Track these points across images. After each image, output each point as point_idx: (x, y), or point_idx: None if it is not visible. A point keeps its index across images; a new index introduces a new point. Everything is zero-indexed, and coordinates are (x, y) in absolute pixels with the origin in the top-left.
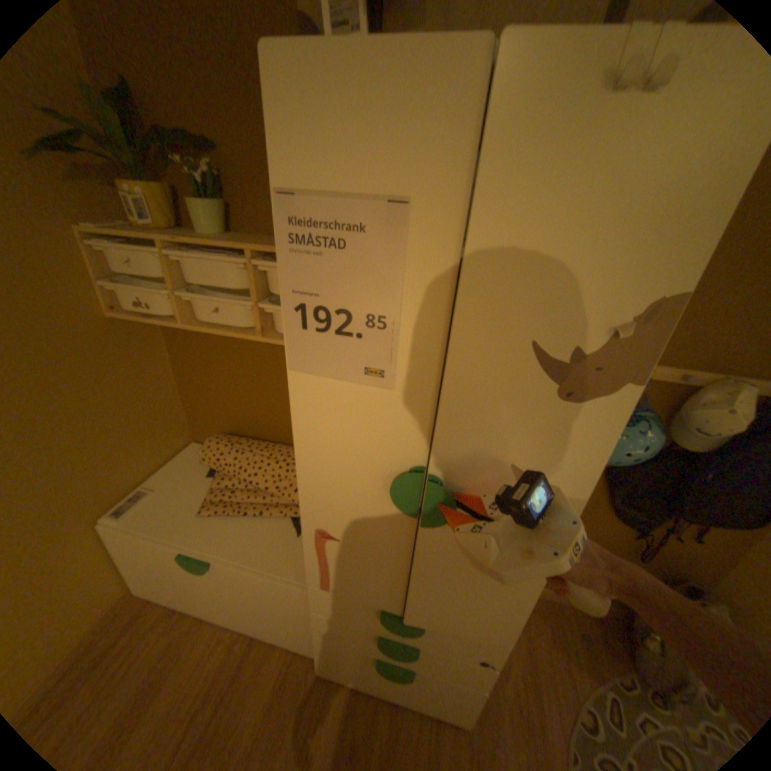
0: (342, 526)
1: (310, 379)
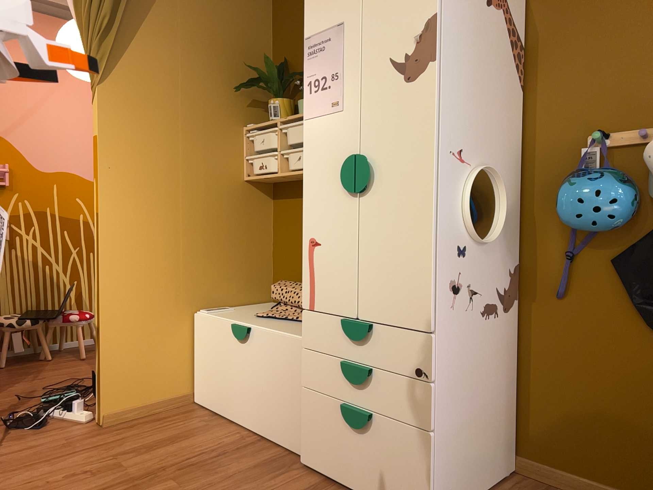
0: (322, 227)
1: (311, 121)
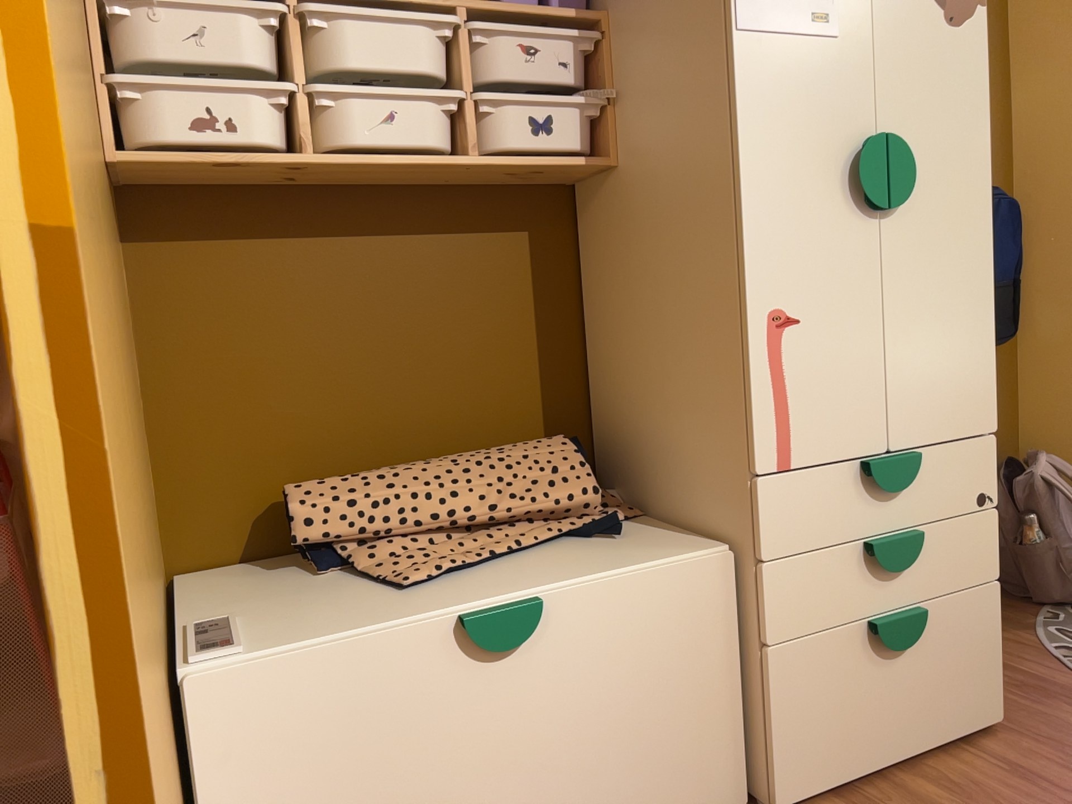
0: (802, 285)
1: (757, 40)
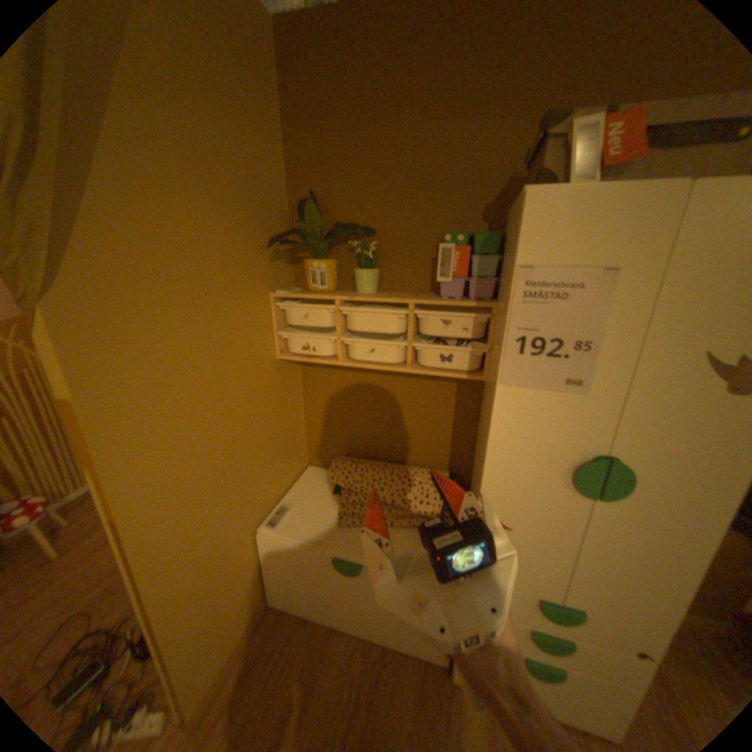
0: (517, 514)
1: (515, 390)
